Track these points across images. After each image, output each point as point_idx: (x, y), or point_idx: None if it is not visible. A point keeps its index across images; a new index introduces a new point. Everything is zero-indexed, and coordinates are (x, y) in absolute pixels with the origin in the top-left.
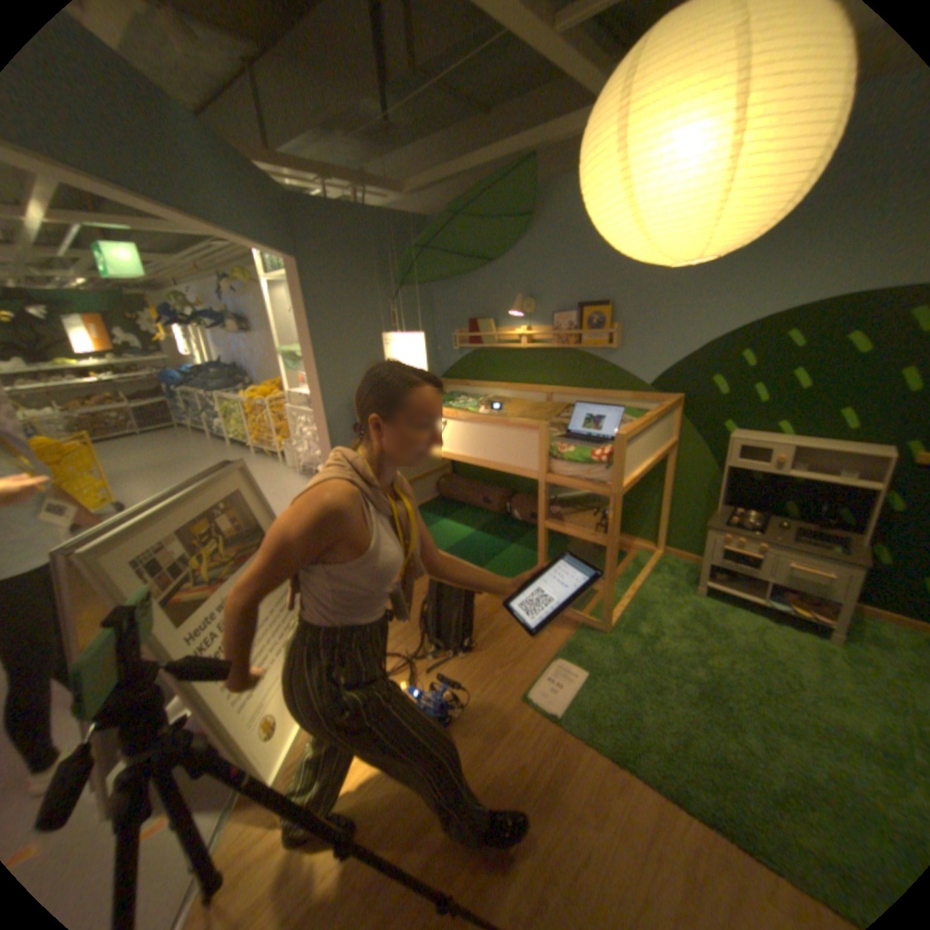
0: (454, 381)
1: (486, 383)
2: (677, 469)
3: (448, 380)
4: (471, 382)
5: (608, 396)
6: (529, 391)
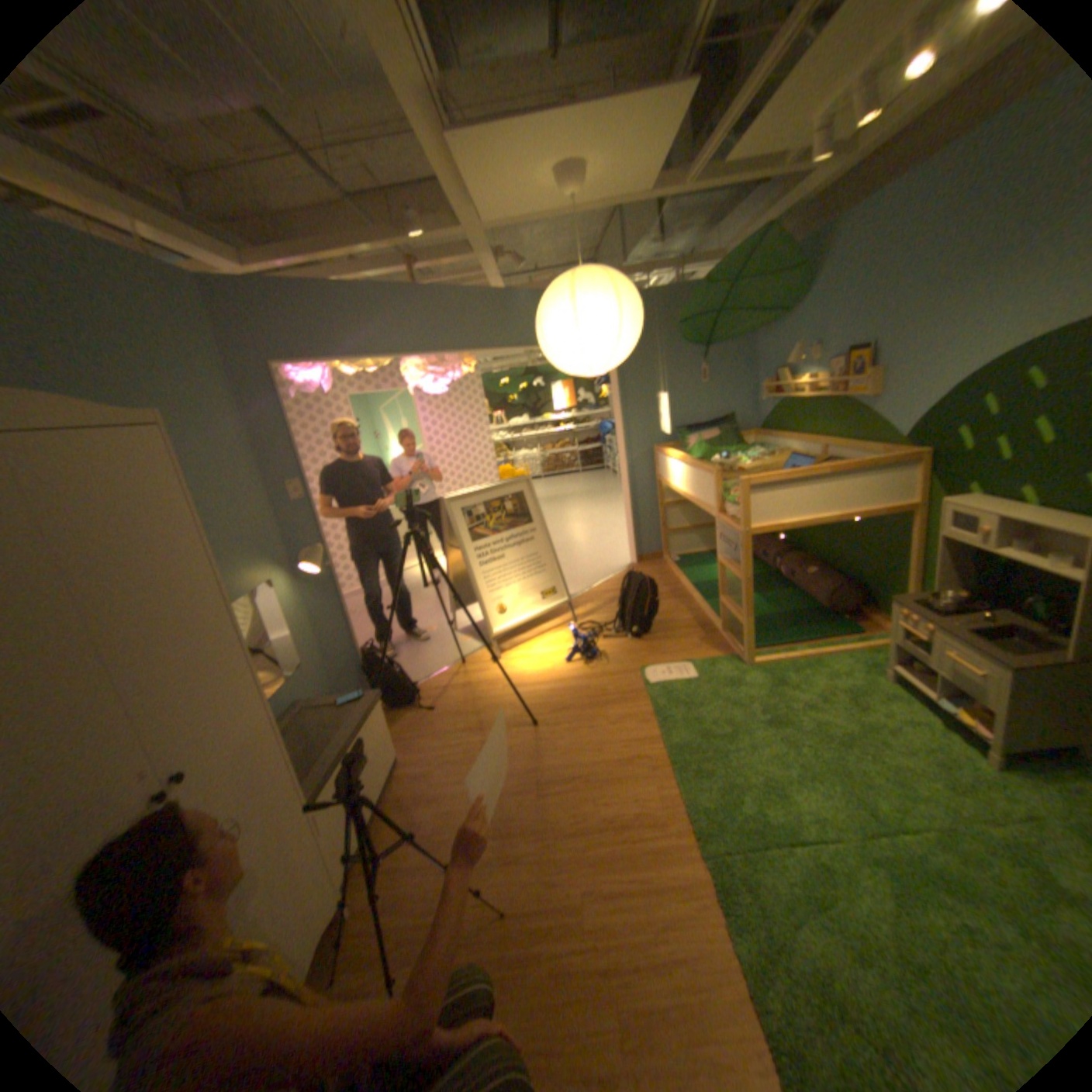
0: (767, 430)
1: (787, 433)
2: (928, 539)
3: (764, 430)
4: (778, 432)
5: (865, 448)
6: (810, 441)
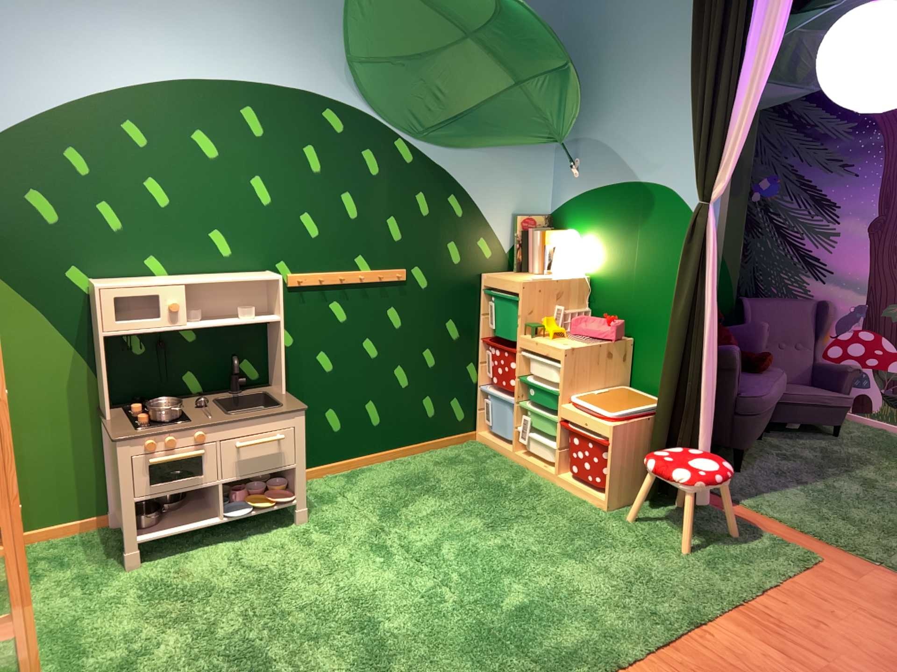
0: None
1: None
2: (4, 371)
3: None
4: None
5: None
6: None
